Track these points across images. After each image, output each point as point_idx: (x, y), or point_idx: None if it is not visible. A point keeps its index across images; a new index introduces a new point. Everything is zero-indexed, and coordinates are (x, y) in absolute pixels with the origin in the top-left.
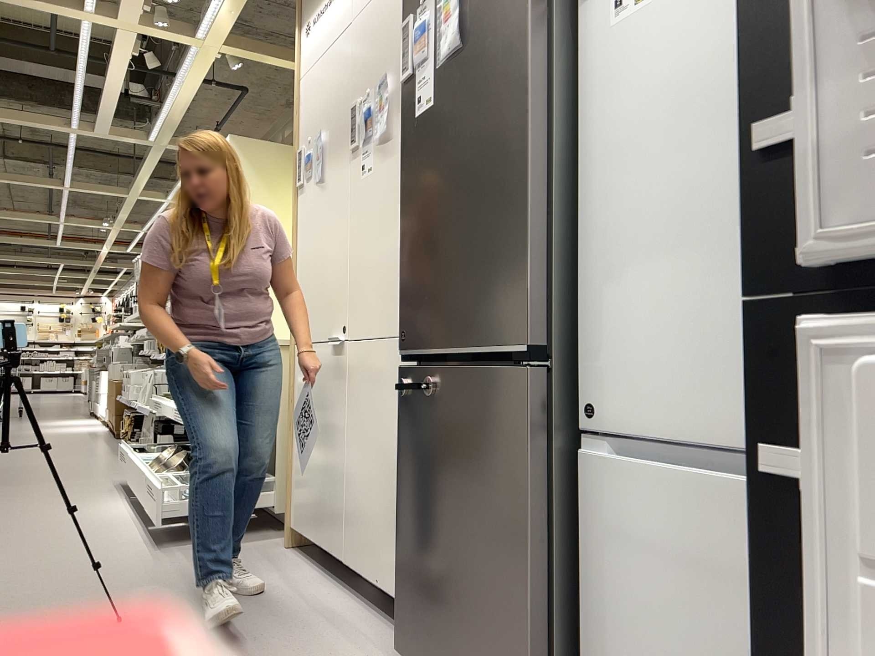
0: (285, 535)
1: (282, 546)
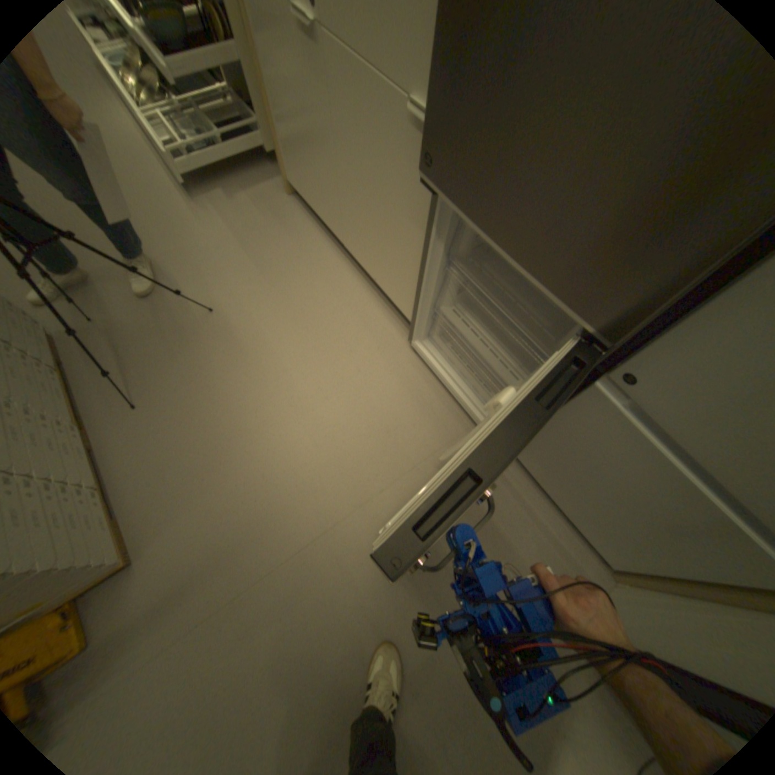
0: (284, 185)
1: (283, 190)
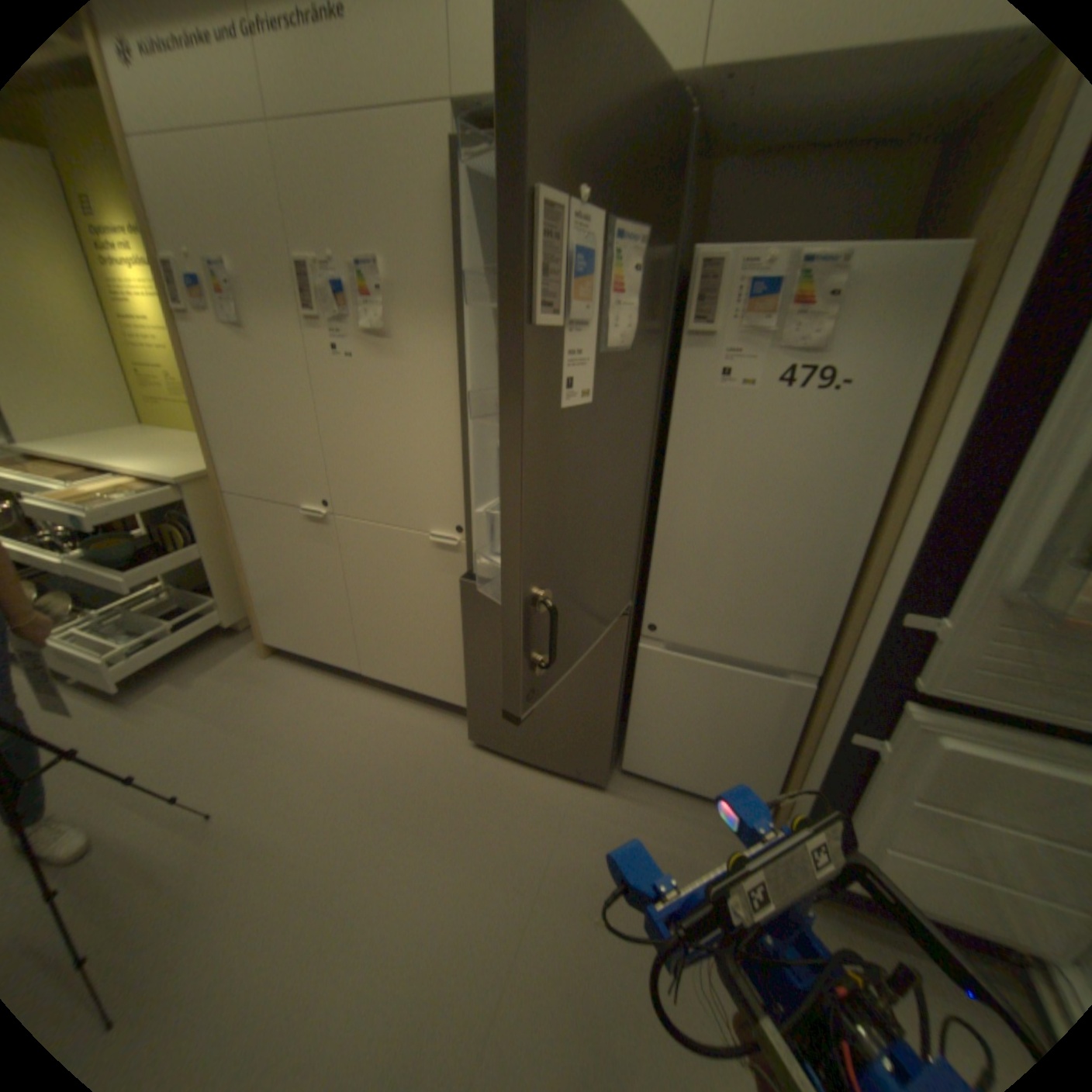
0: (258, 650)
1: (256, 657)
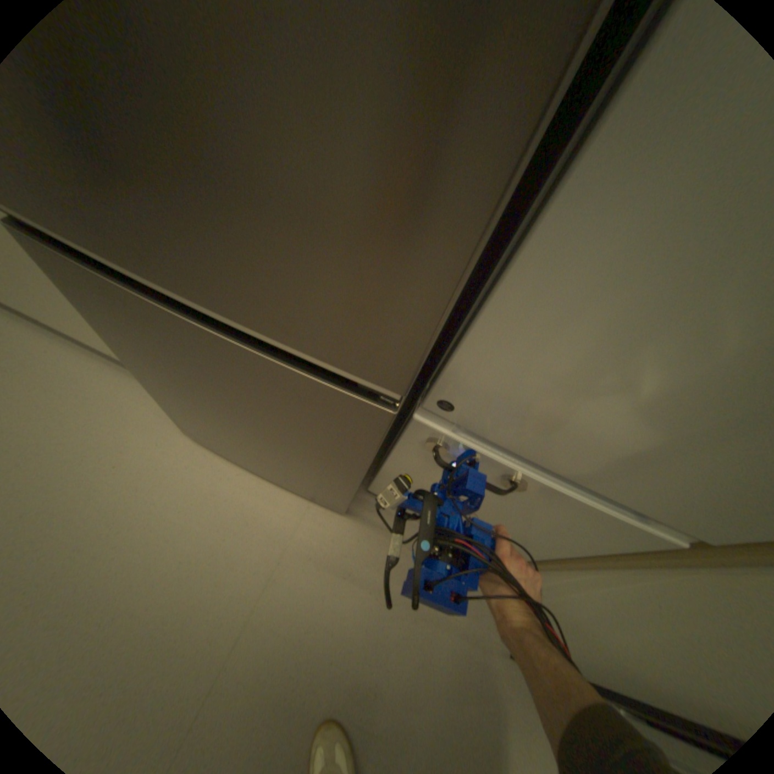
0: None
1: None
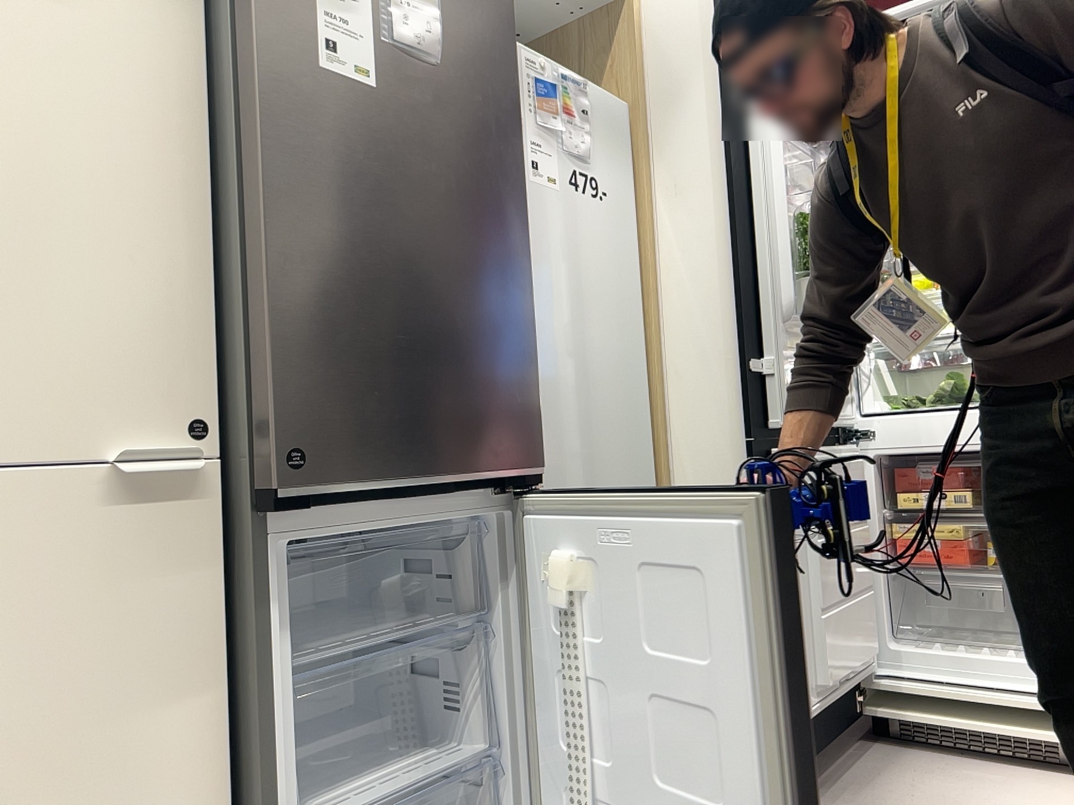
0: None
1: None
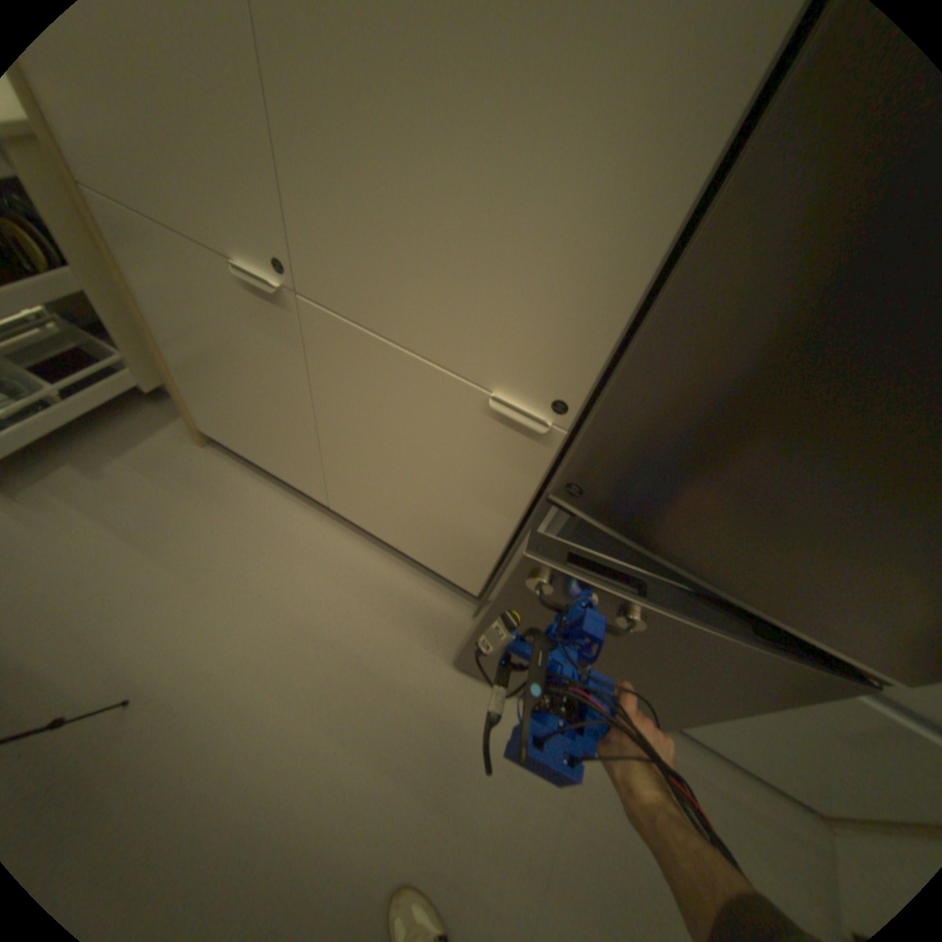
0: (191, 435)
1: (189, 441)
